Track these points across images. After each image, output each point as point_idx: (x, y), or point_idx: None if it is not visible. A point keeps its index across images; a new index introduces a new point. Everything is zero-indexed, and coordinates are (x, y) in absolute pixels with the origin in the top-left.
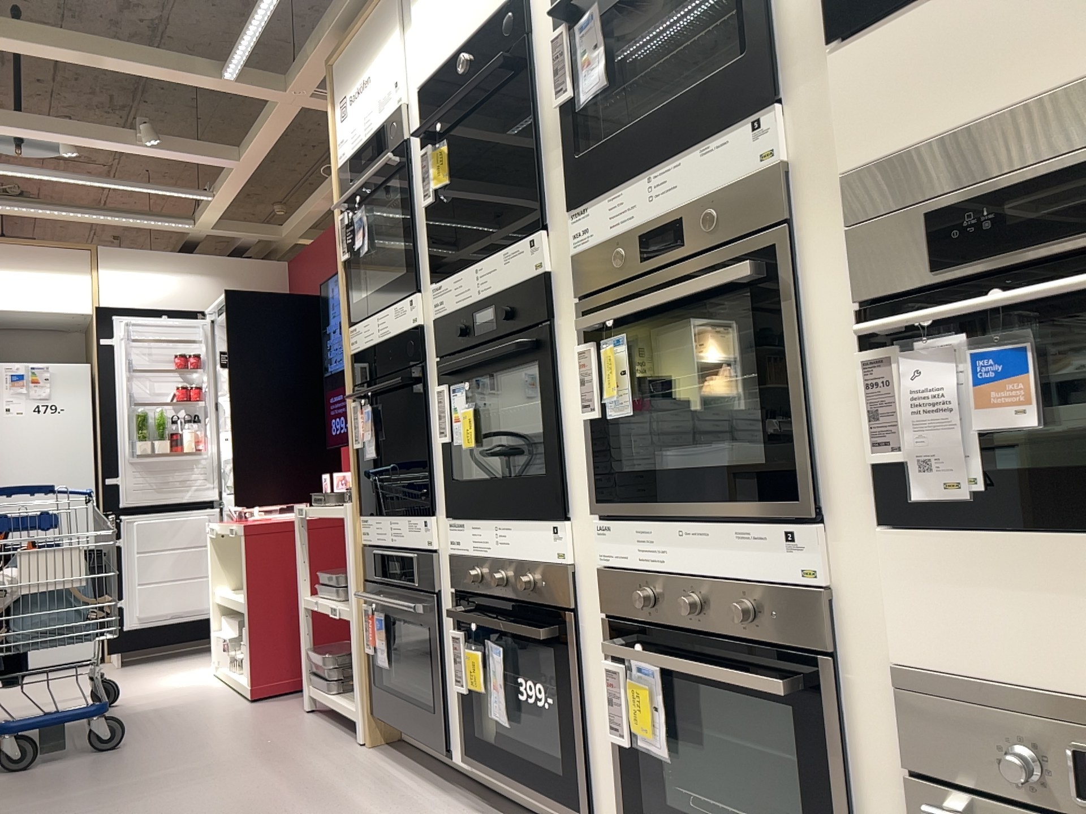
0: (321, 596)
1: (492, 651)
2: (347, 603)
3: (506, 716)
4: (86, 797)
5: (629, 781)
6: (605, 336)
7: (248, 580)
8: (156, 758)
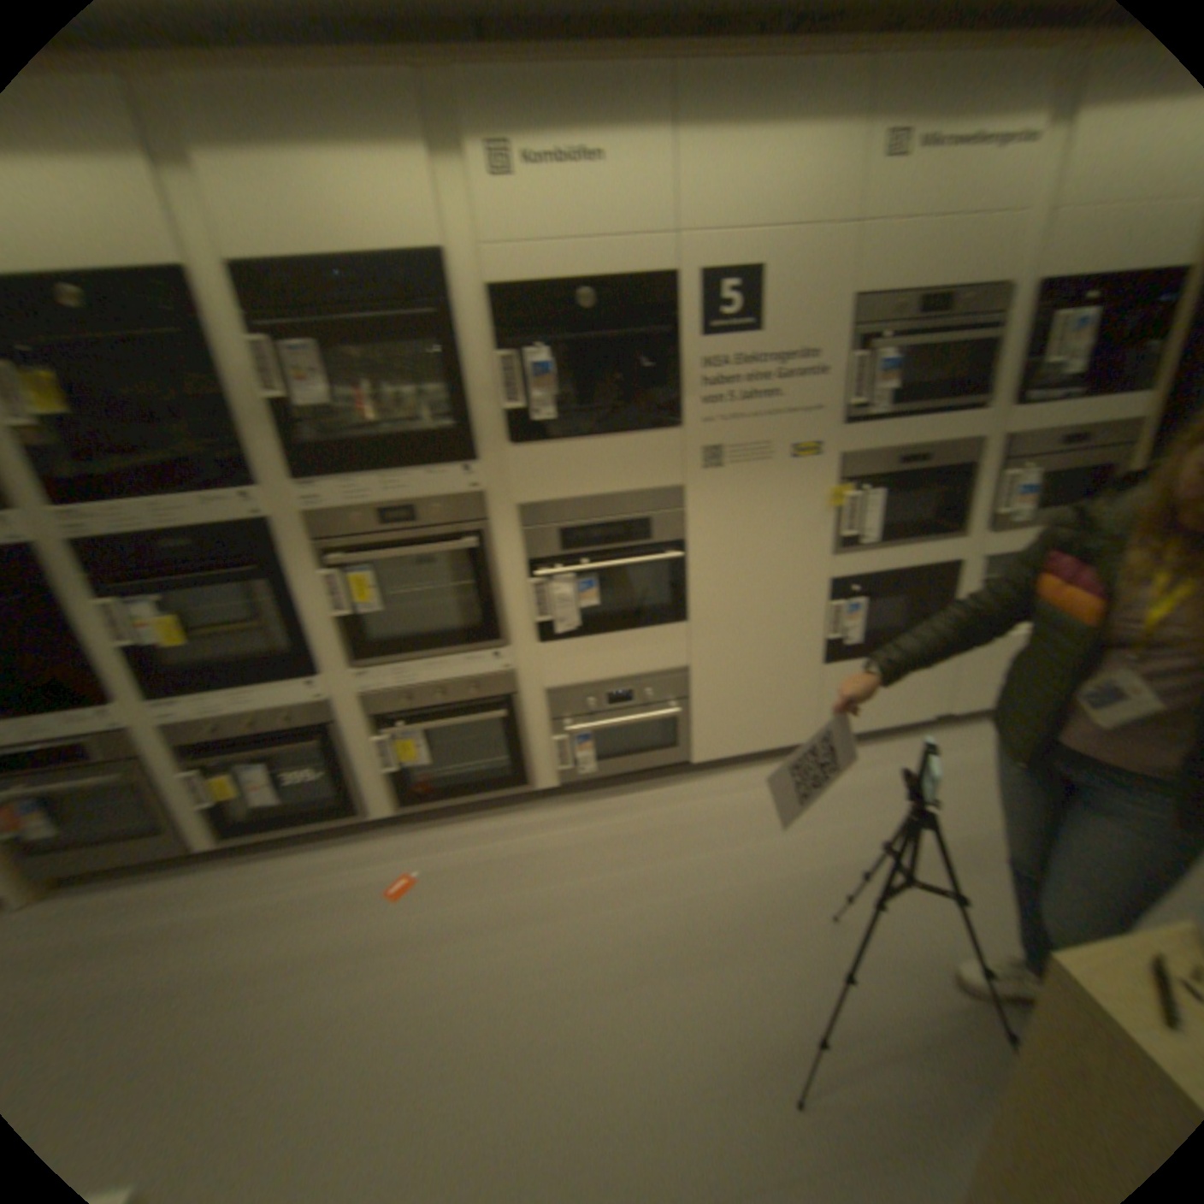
0: None
1: (236, 775)
2: None
3: (269, 804)
4: None
5: (390, 788)
6: (343, 570)
7: None
8: None
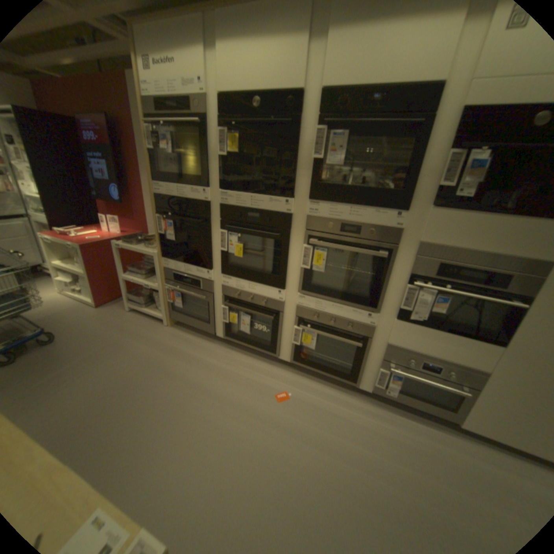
0: (131, 277)
1: (243, 316)
2: (149, 282)
3: (249, 332)
4: (67, 372)
5: (295, 351)
6: (317, 247)
7: (79, 264)
8: (80, 346)
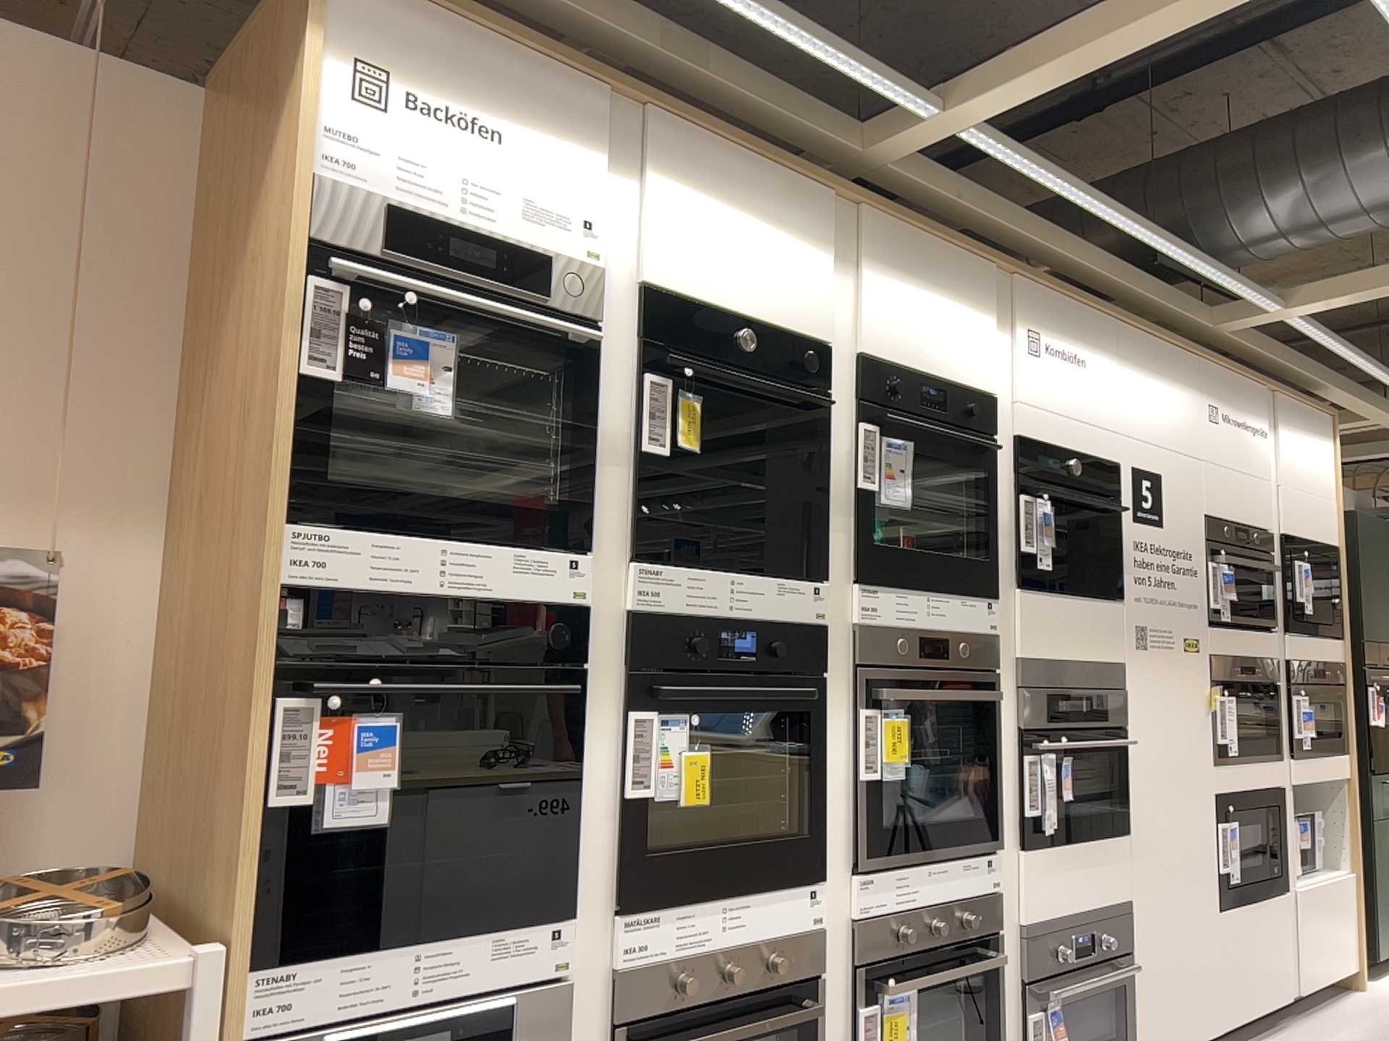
0: None
1: None
2: None
3: None
4: None
5: None
6: (877, 701)
7: None
8: None
